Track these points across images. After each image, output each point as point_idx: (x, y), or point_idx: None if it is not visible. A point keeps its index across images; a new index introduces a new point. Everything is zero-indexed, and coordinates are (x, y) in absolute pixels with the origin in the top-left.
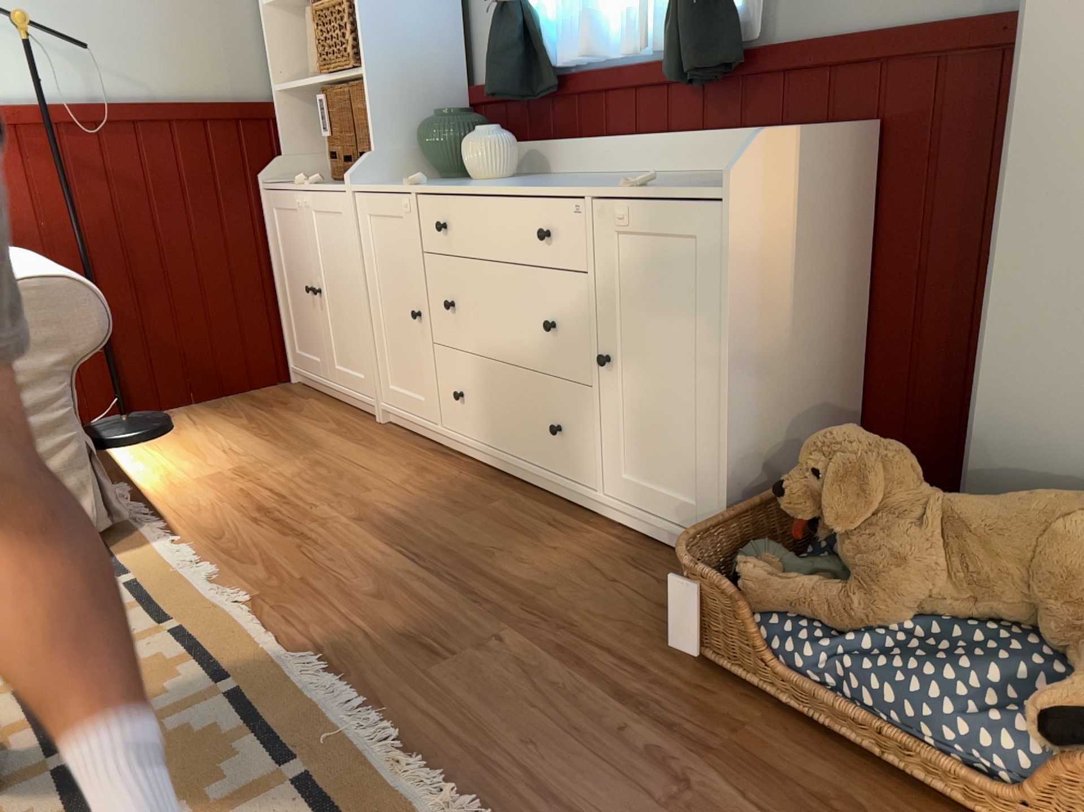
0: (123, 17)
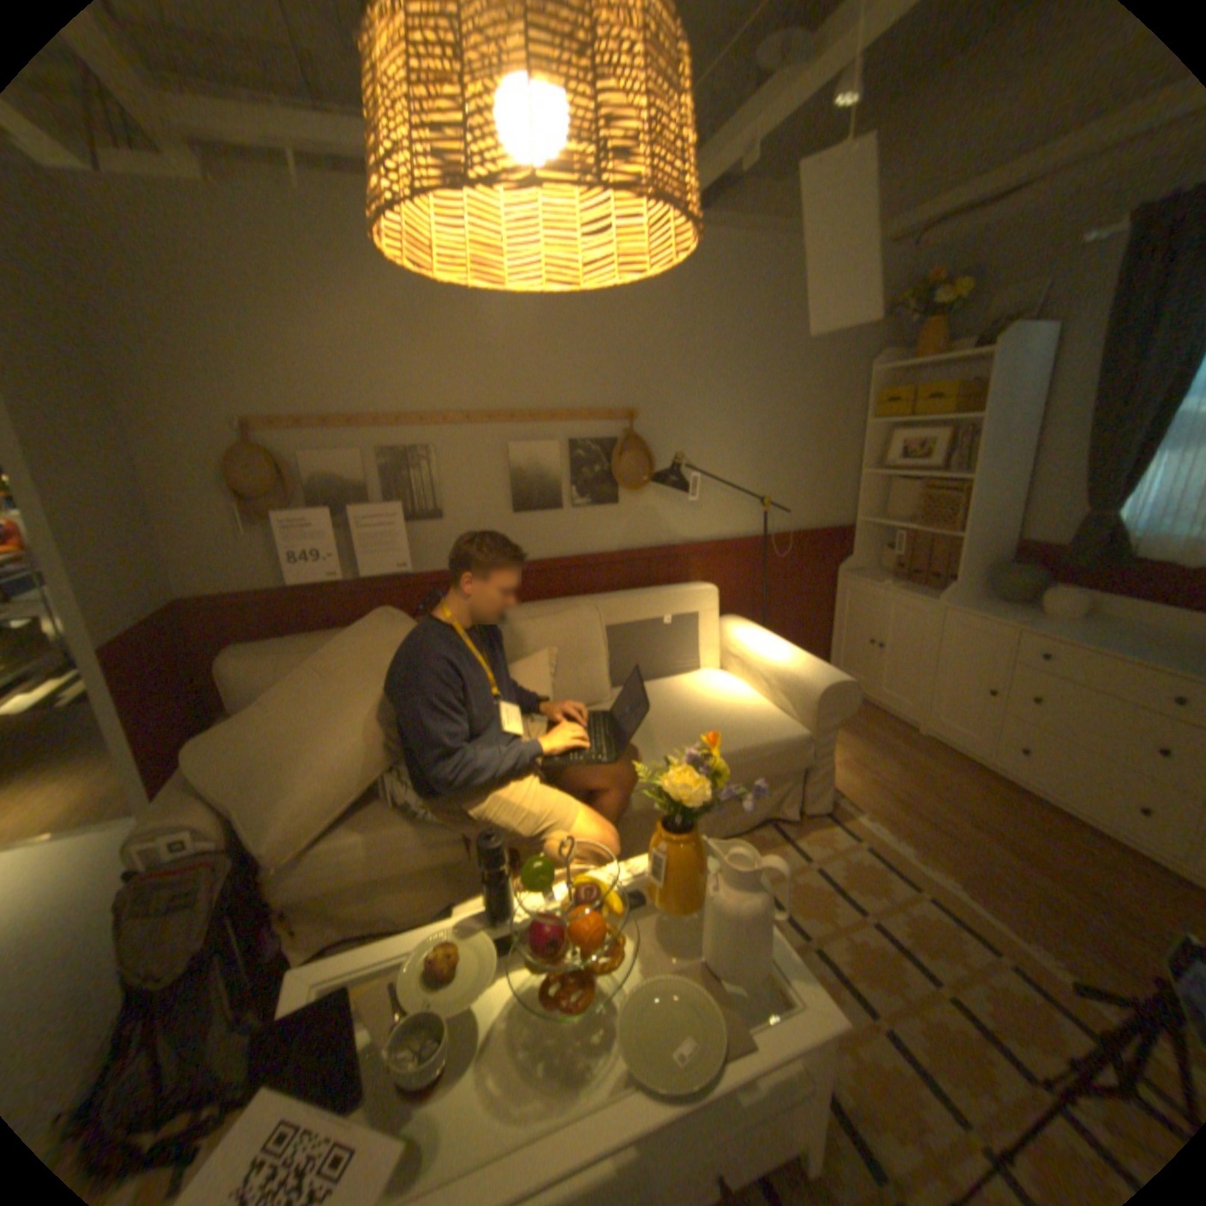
0: (793, 485)
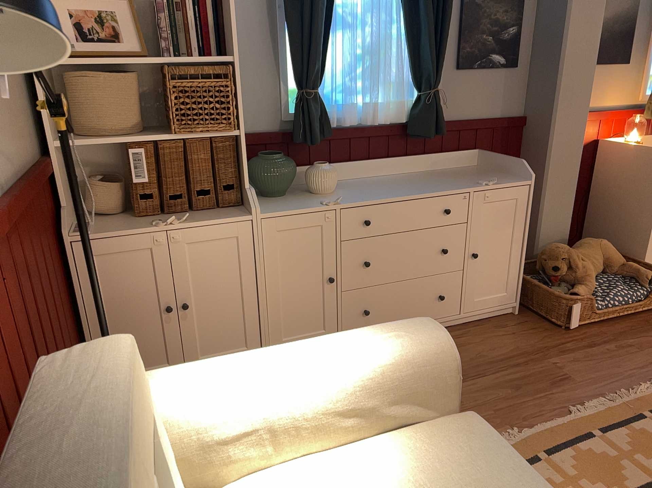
0: None
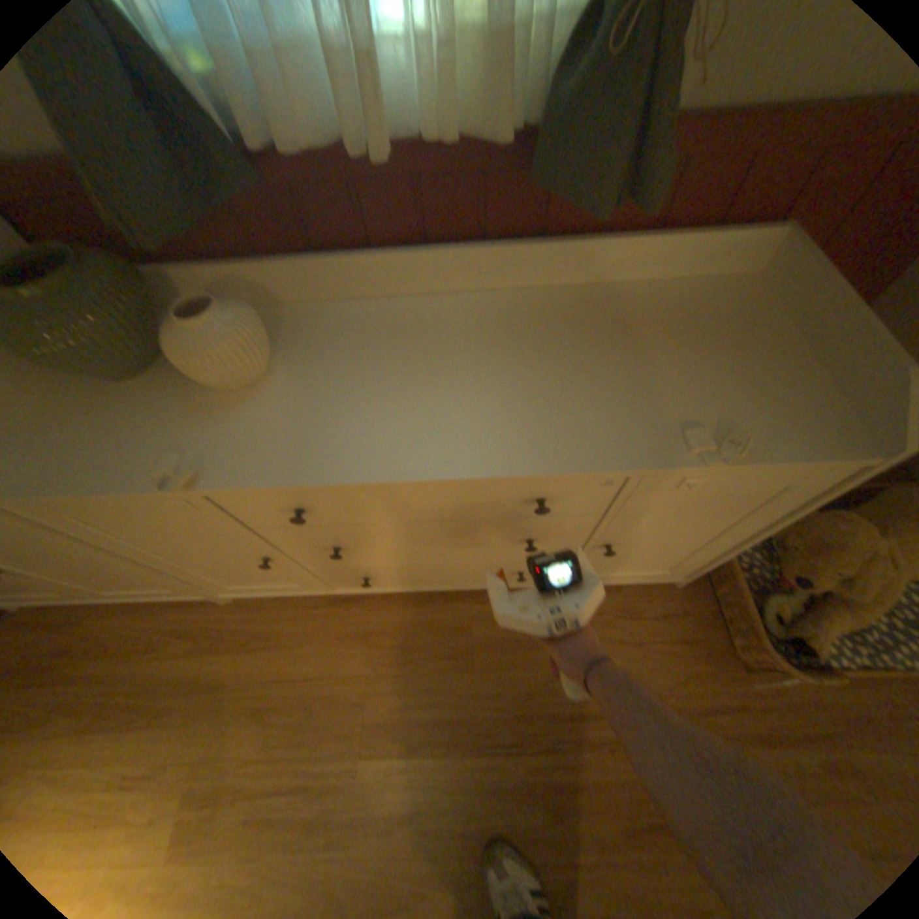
0: None
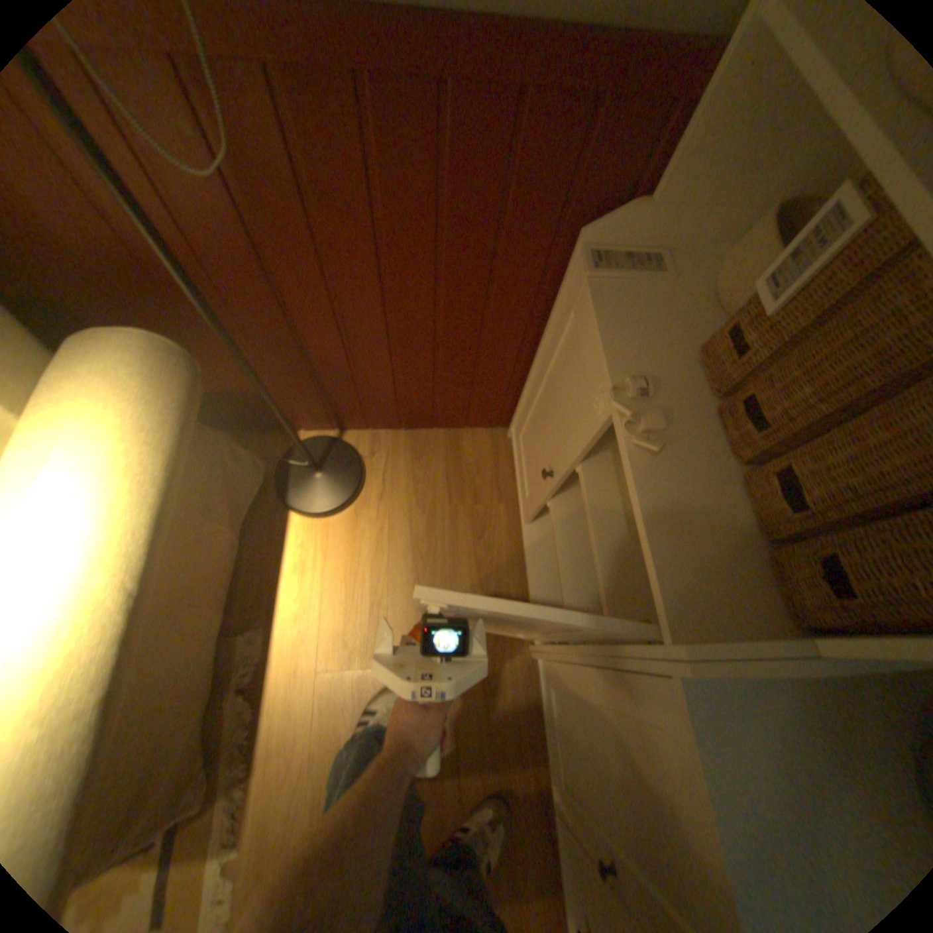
0: None
